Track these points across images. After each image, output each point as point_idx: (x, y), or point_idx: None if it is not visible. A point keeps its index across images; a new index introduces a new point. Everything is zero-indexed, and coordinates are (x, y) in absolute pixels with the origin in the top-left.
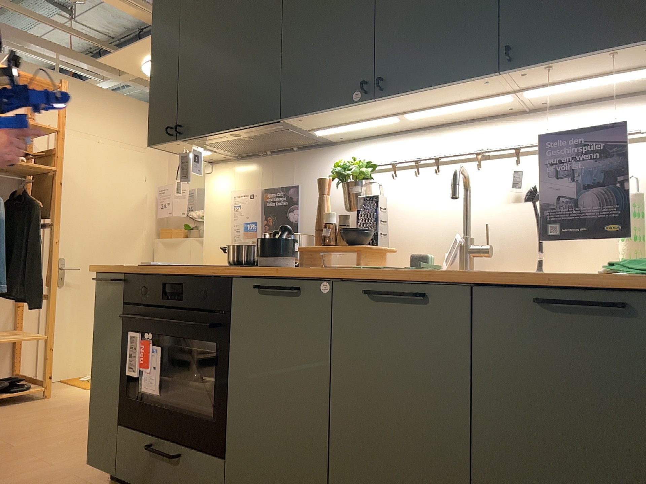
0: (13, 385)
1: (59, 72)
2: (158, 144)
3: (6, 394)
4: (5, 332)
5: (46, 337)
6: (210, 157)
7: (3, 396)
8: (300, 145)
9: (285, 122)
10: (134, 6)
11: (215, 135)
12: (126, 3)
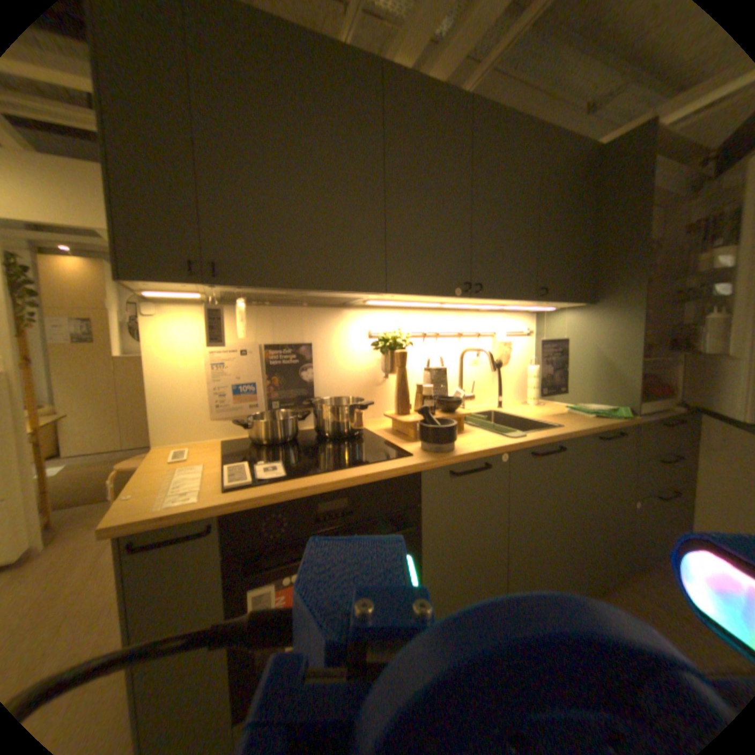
0: None
1: None
2: (142, 278)
3: None
4: None
5: None
6: (163, 294)
7: None
8: (315, 301)
9: (373, 293)
10: None
11: (276, 289)
12: None
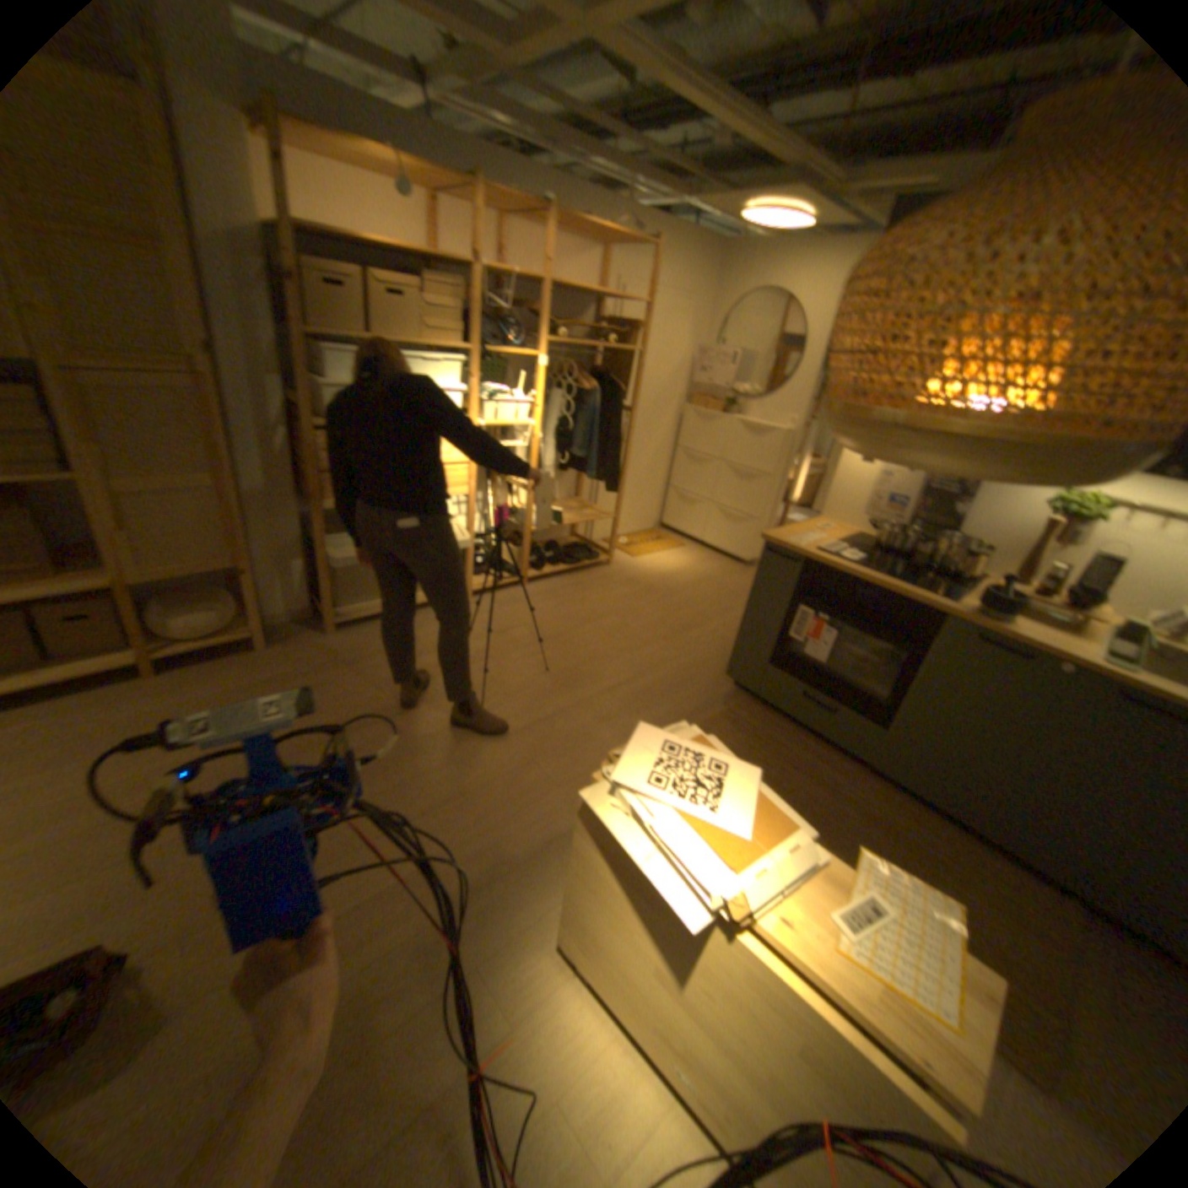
0: (583, 552)
1: (627, 199)
2: None
3: (584, 563)
4: (571, 502)
5: (612, 518)
6: None
7: (583, 565)
8: None
9: None
10: (782, 145)
11: None
12: (775, 143)
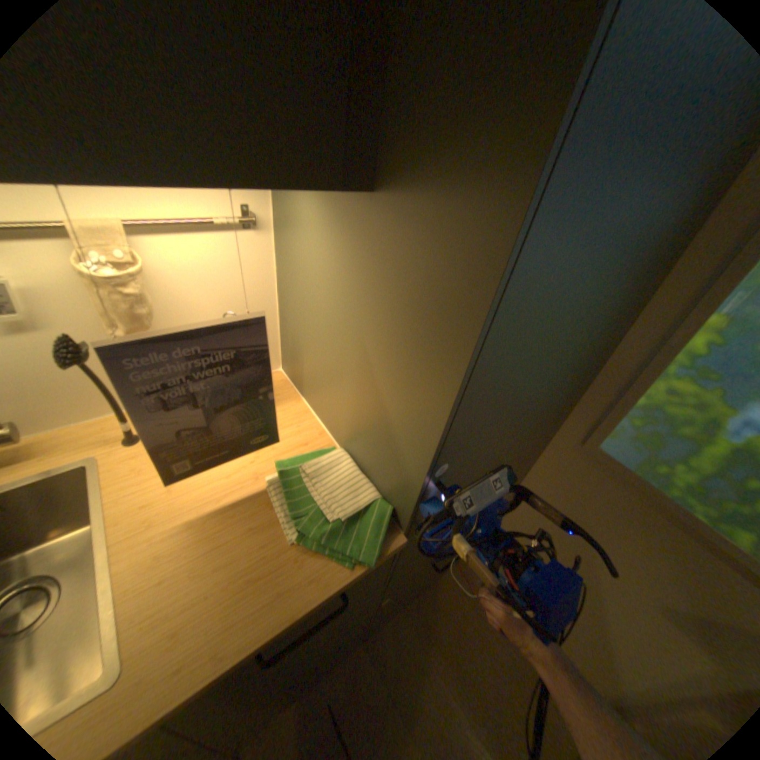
0: None
1: None
2: None
3: None
4: None
5: None
6: None
7: None
8: None
9: None
10: None
11: None
12: None
